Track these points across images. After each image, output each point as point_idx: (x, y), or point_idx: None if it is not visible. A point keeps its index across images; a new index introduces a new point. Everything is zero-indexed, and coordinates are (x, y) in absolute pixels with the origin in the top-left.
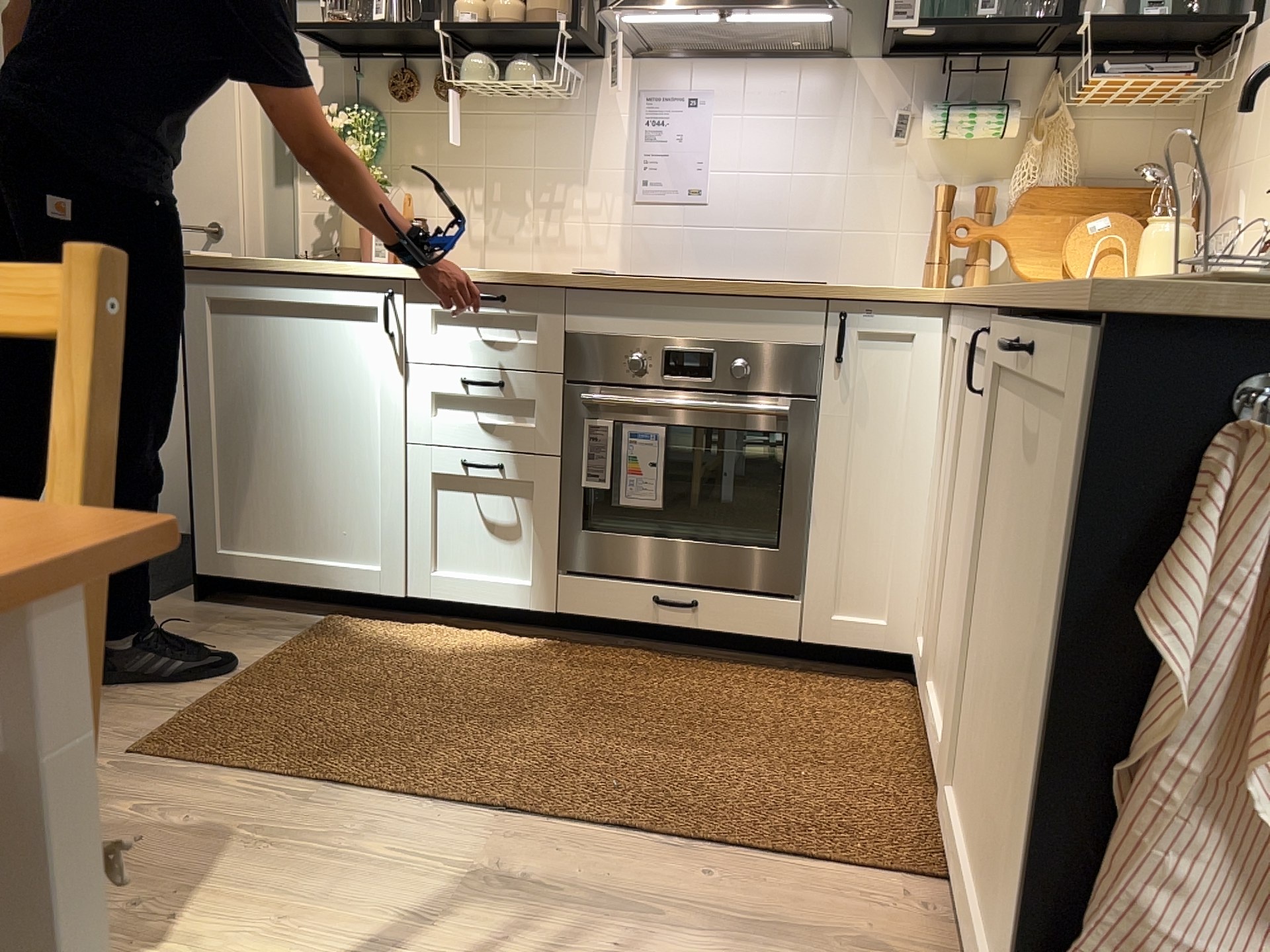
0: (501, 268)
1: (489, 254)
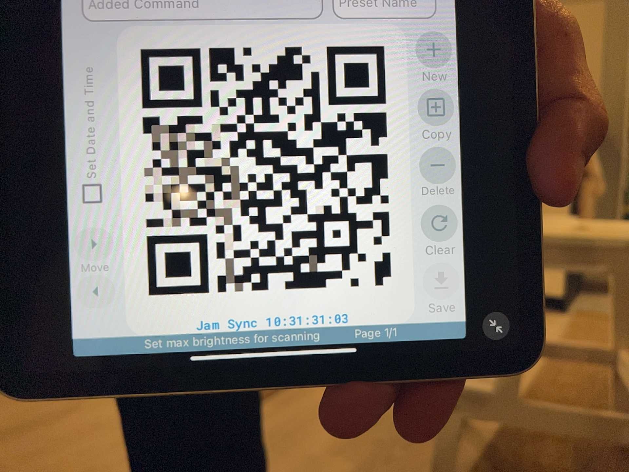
0: None
1: None
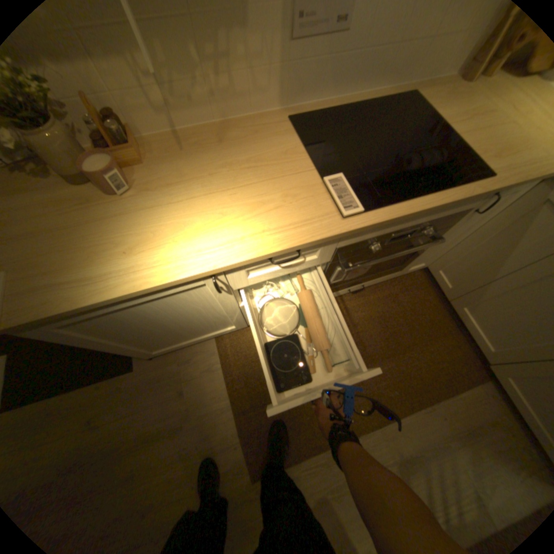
0: (187, 121)
1: (173, 112)
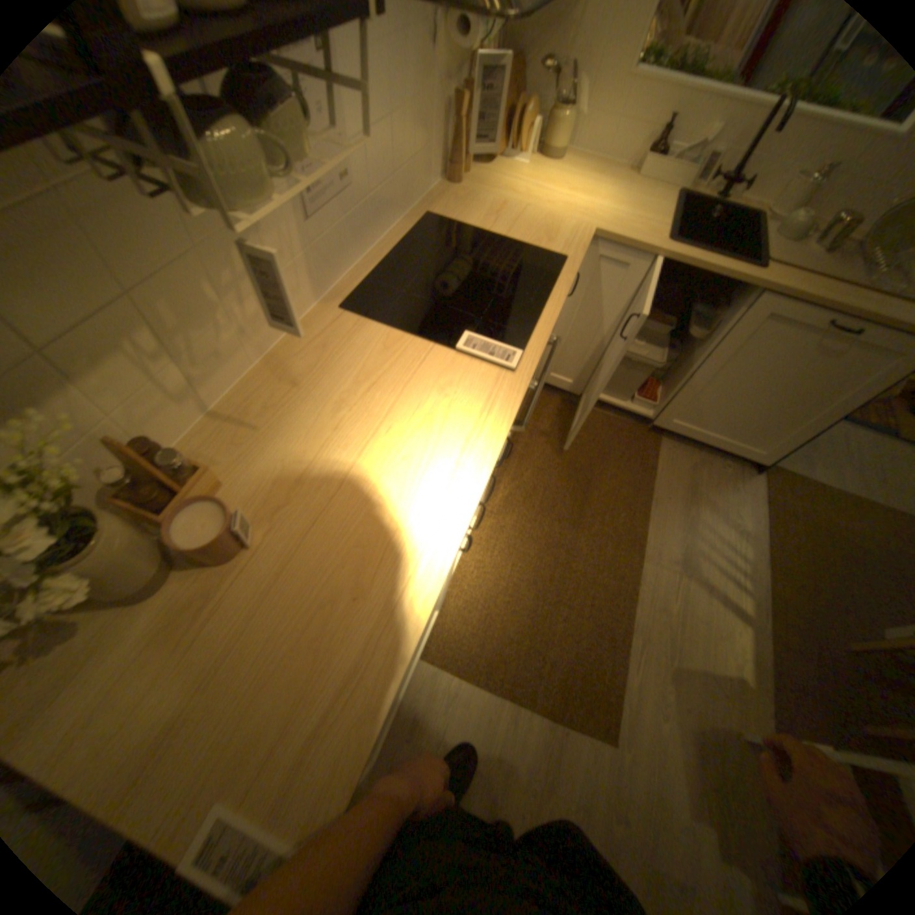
0: (220, 389)
1: (199, 388)
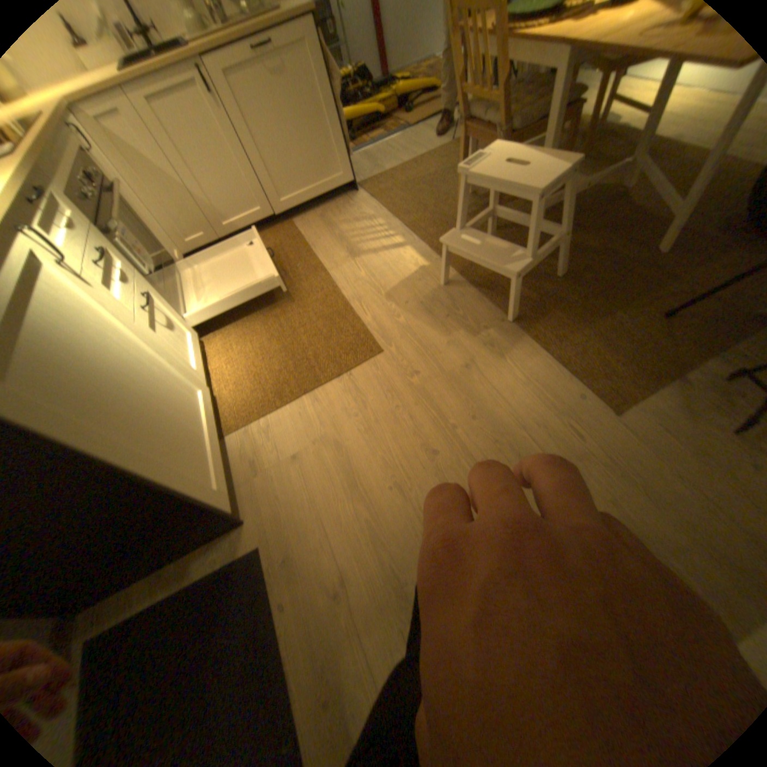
0: None
1: None
